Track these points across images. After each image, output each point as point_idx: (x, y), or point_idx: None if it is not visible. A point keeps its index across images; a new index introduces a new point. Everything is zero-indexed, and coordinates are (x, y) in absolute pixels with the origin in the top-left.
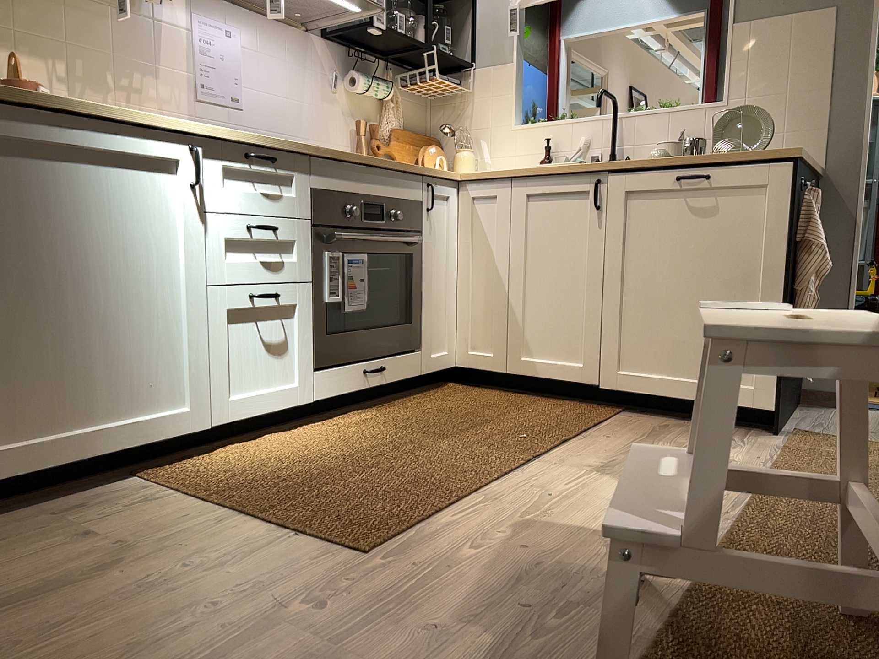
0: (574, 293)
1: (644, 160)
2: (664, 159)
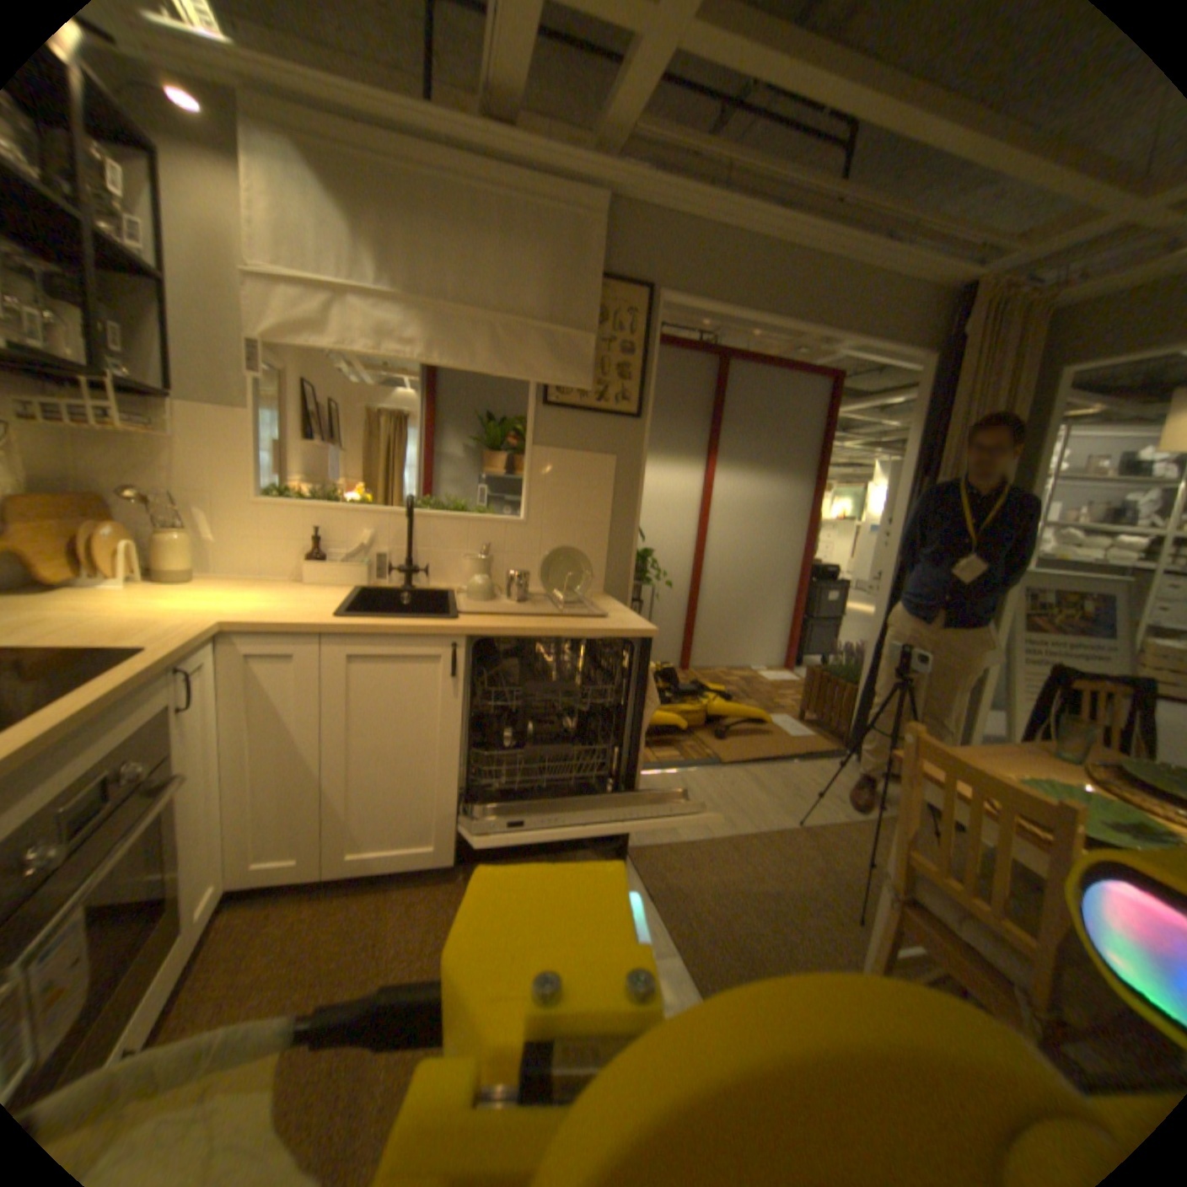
0: (419, 771)
1: (512, 627)
2: (532, 626)
